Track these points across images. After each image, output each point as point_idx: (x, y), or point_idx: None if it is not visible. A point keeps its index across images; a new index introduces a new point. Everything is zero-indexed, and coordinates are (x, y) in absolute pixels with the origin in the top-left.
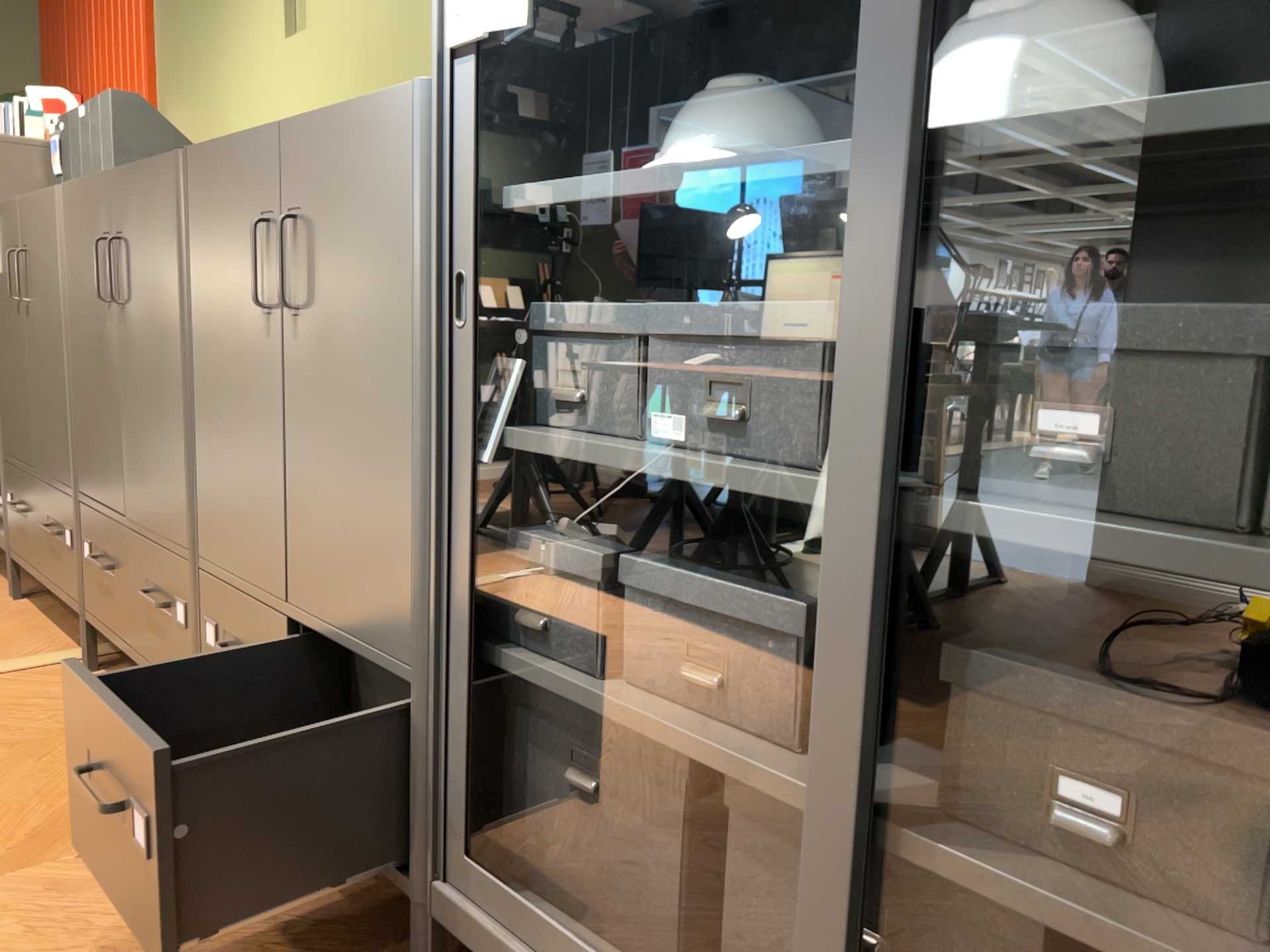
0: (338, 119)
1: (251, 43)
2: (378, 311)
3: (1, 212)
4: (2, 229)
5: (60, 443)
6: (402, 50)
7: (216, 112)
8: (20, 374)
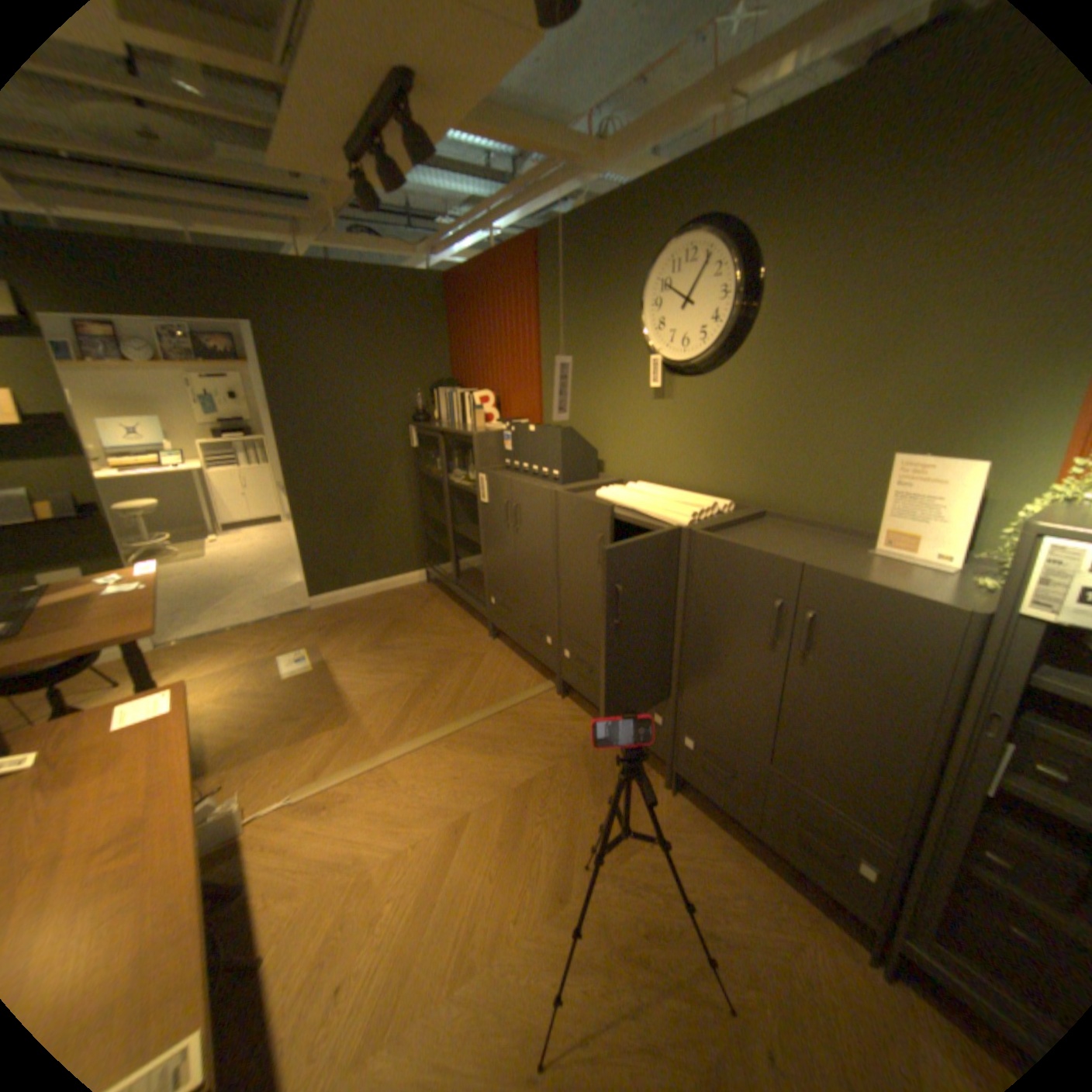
0: (875, 590)
1: (623, 392)
2: (903, 694)
3: (492, 477)
4: (493, 485)
5: (544, 599)
6: (760, 432)
7: (591, 419)
8: (506, 554)
